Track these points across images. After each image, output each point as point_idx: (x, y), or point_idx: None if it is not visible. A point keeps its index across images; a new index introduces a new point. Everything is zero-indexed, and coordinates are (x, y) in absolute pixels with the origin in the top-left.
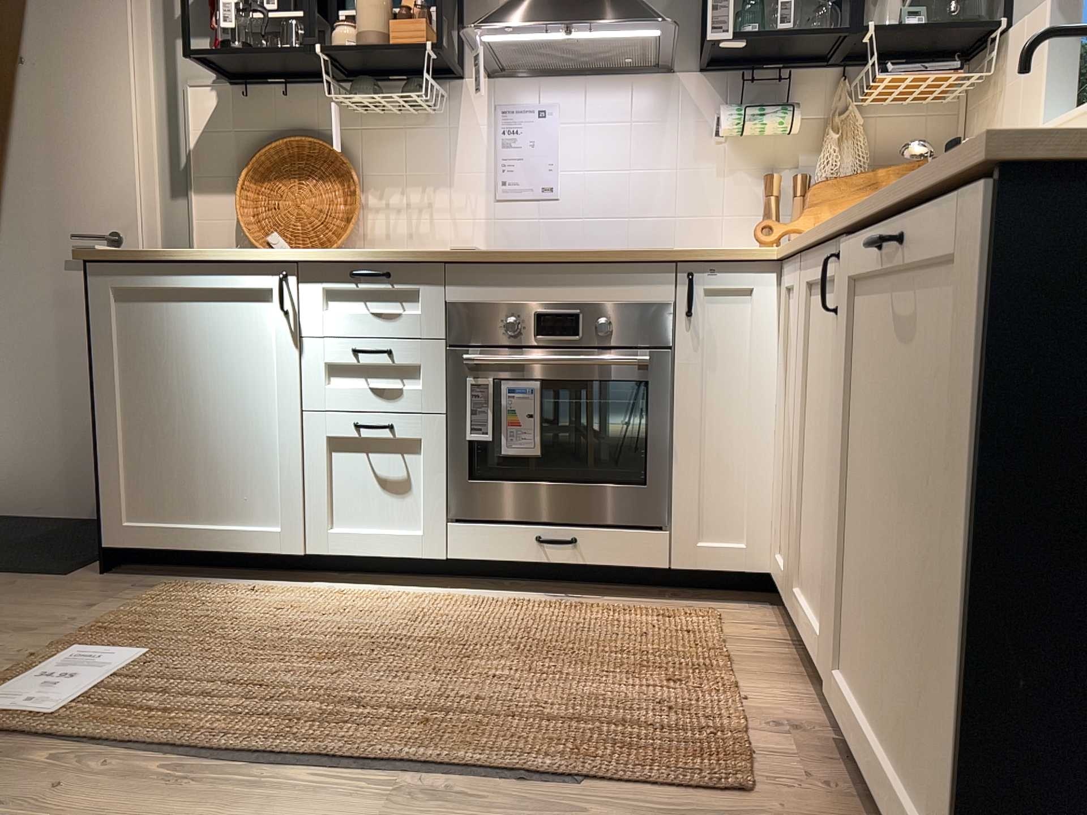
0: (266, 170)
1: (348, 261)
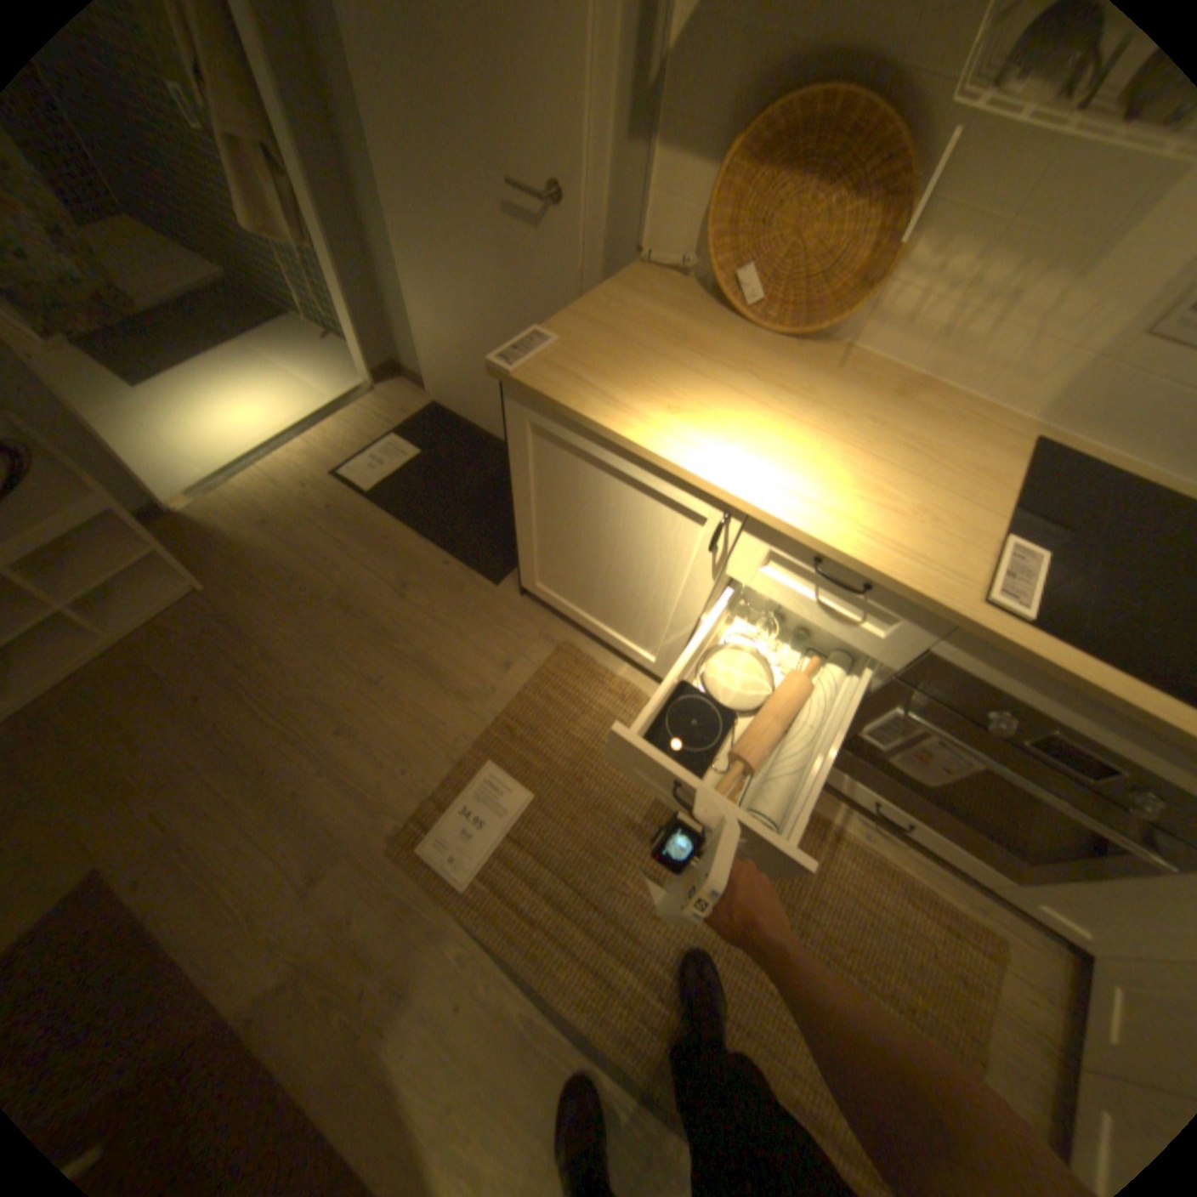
0: (776, 137)
1: (822, 551)
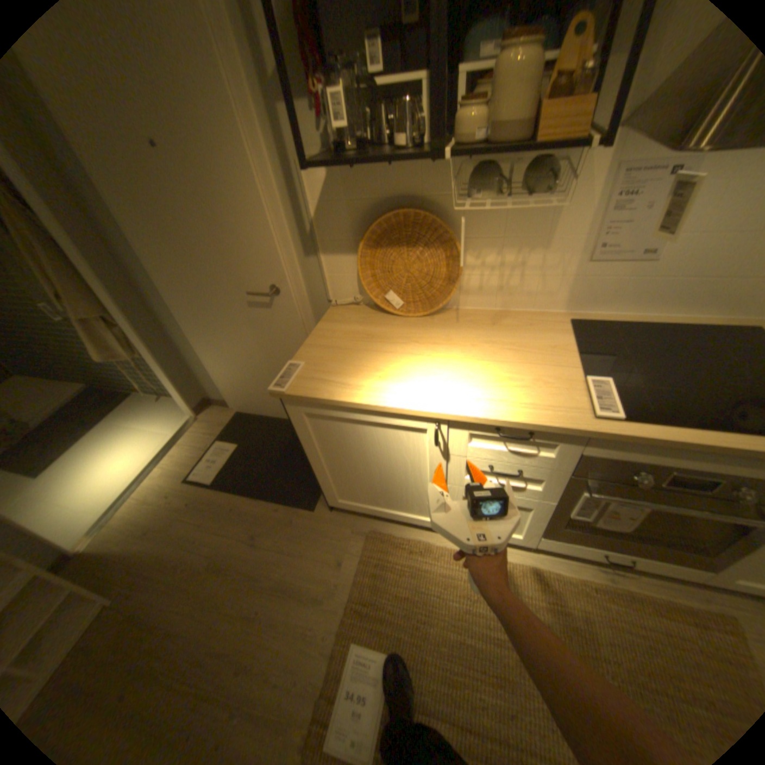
0: (378, 236)
1: (497, 424)
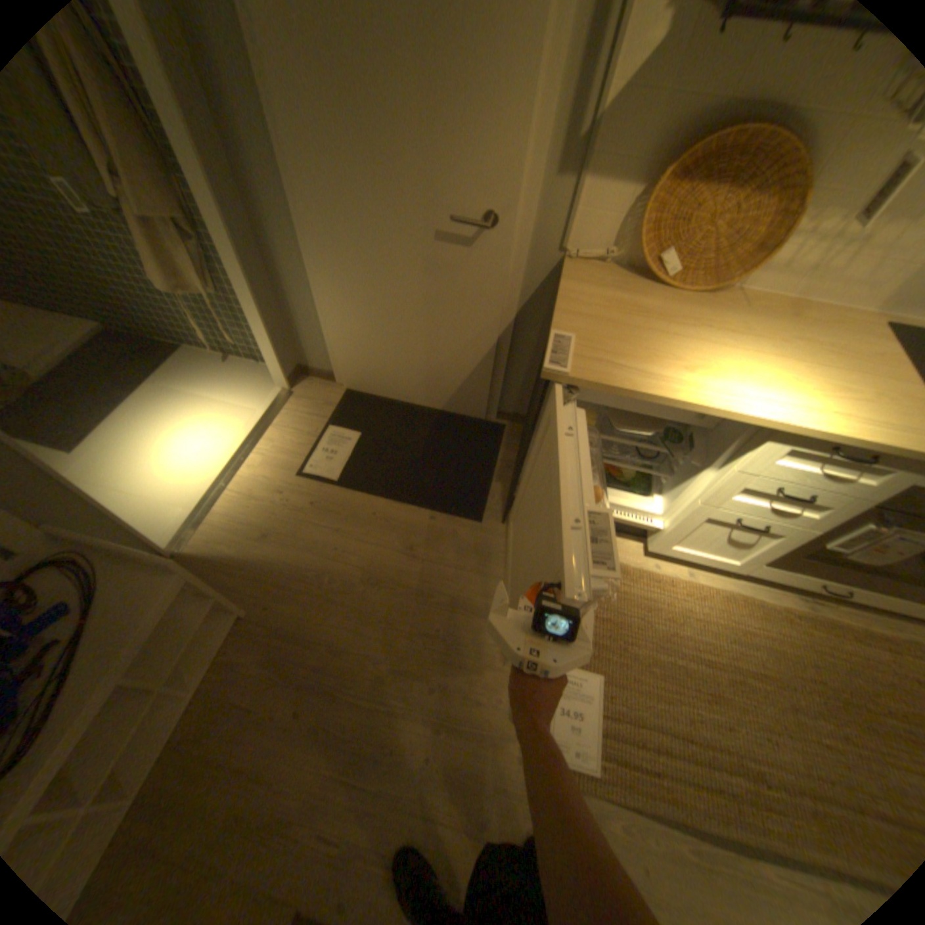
0: (695, 162)
1: (846, 443)
